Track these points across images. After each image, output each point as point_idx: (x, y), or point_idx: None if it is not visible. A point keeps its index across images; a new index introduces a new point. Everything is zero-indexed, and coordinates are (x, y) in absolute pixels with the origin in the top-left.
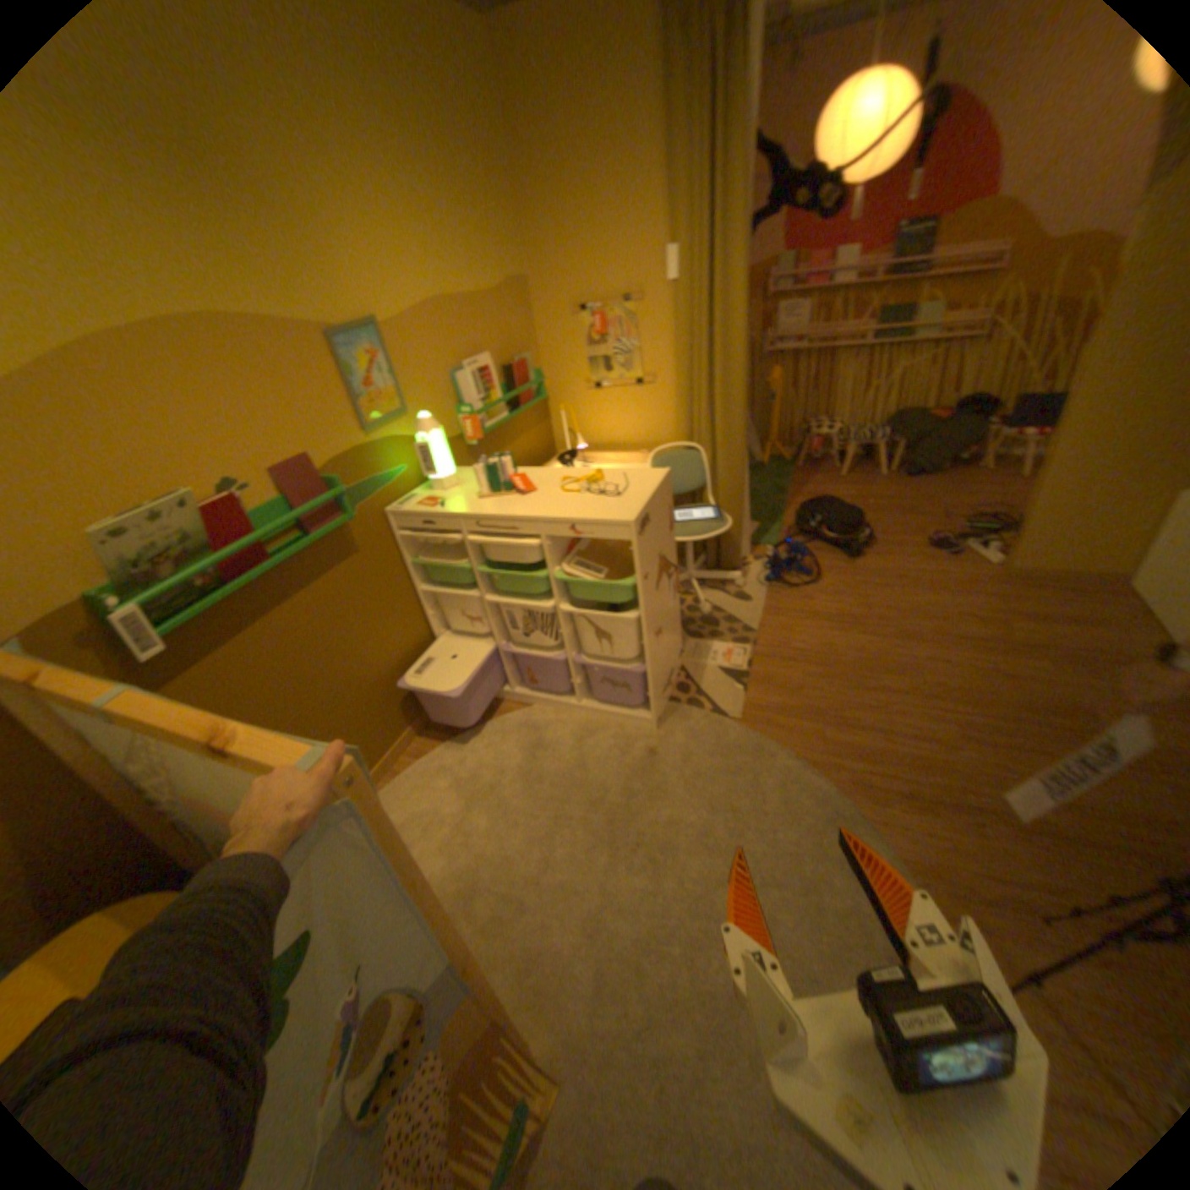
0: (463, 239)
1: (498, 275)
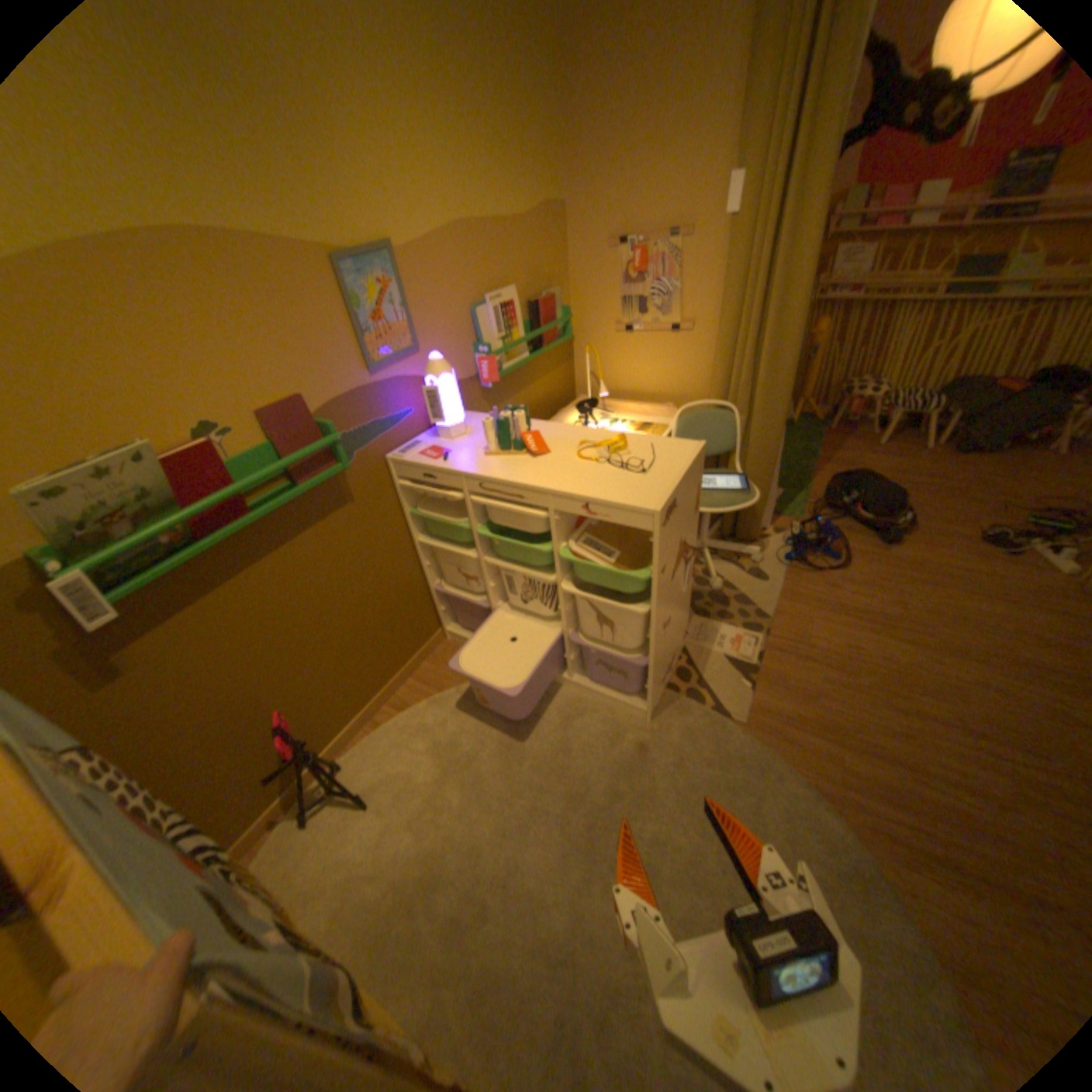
0: (501, 152)
1: (536, 197)
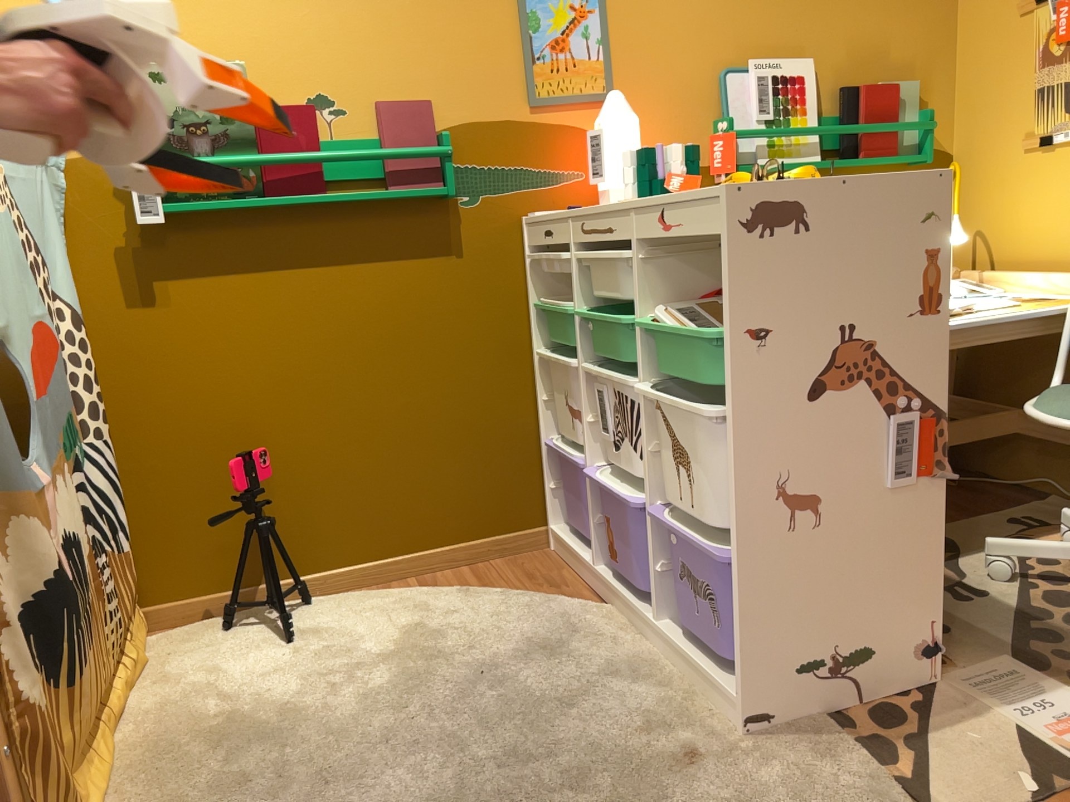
0: None
1: None
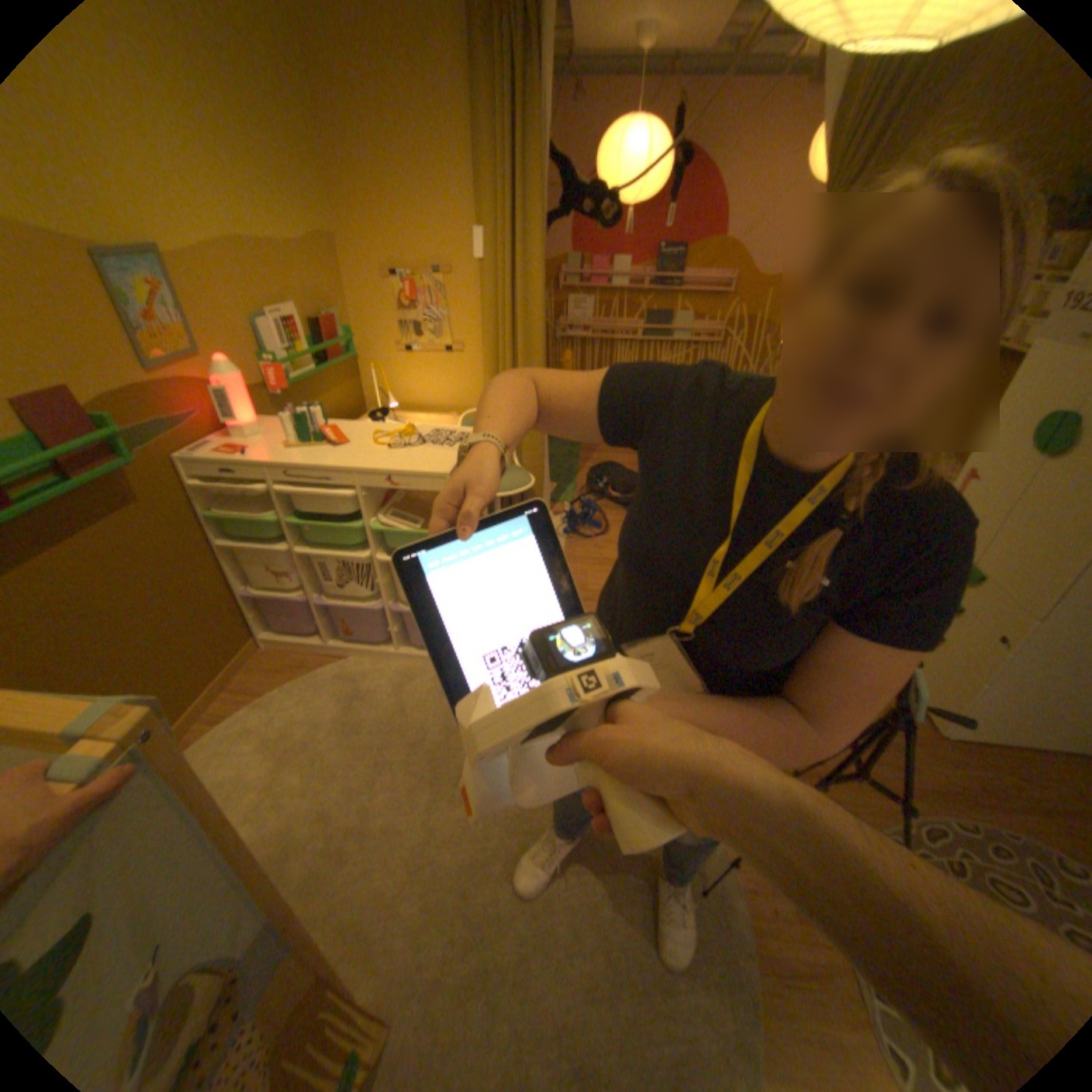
0: (265, 183)
1: (305, 227)
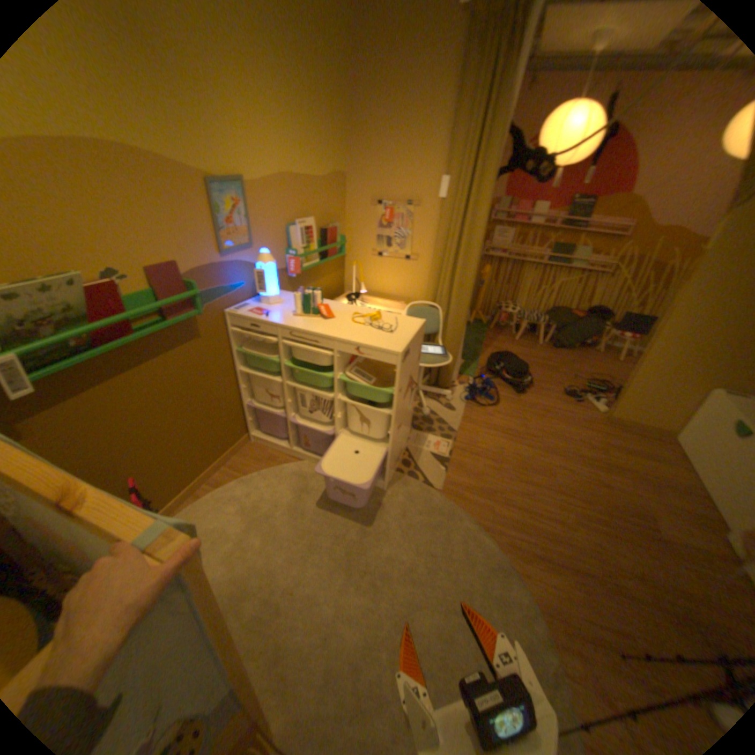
0: (312, 139)
1: (330, 169)
